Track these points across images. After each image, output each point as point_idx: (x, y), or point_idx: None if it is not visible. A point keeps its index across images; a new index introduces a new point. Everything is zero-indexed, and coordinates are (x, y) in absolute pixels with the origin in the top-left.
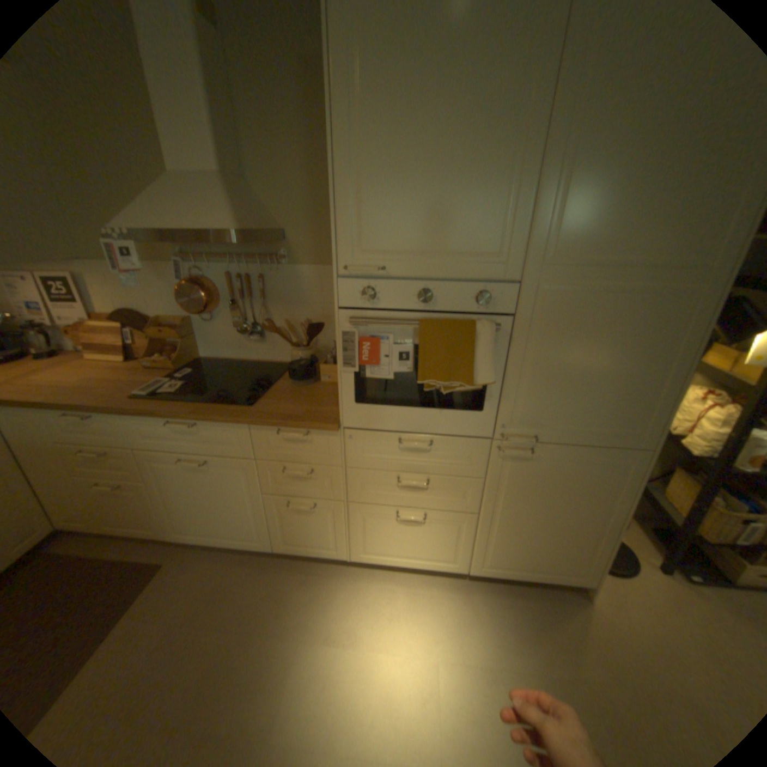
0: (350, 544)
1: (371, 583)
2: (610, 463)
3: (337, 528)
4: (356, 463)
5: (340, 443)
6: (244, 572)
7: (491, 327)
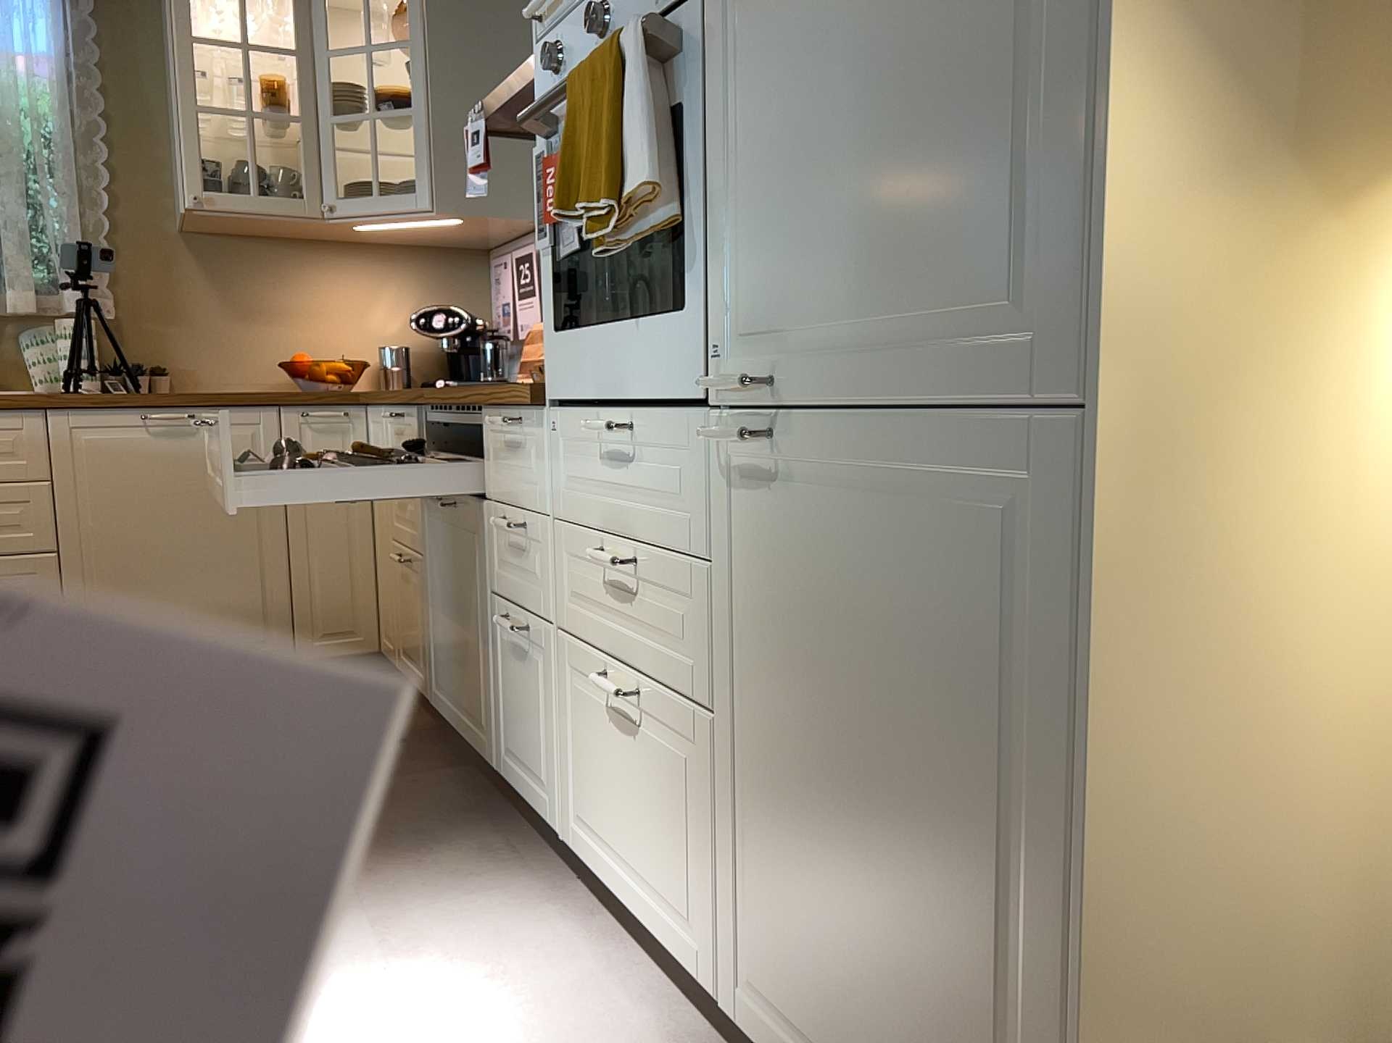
0: (564, 781)
1: (571, 931)
2: (982, 496)
3: (551, 718)
4: (563, 506)
5: (548, 446)
6: (457, 800)
7: (643, 25)
